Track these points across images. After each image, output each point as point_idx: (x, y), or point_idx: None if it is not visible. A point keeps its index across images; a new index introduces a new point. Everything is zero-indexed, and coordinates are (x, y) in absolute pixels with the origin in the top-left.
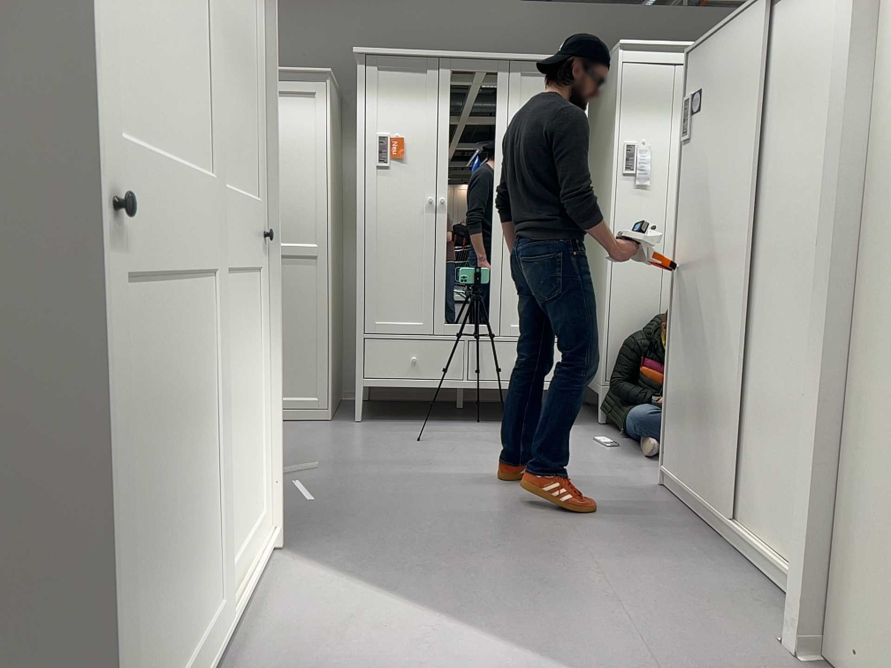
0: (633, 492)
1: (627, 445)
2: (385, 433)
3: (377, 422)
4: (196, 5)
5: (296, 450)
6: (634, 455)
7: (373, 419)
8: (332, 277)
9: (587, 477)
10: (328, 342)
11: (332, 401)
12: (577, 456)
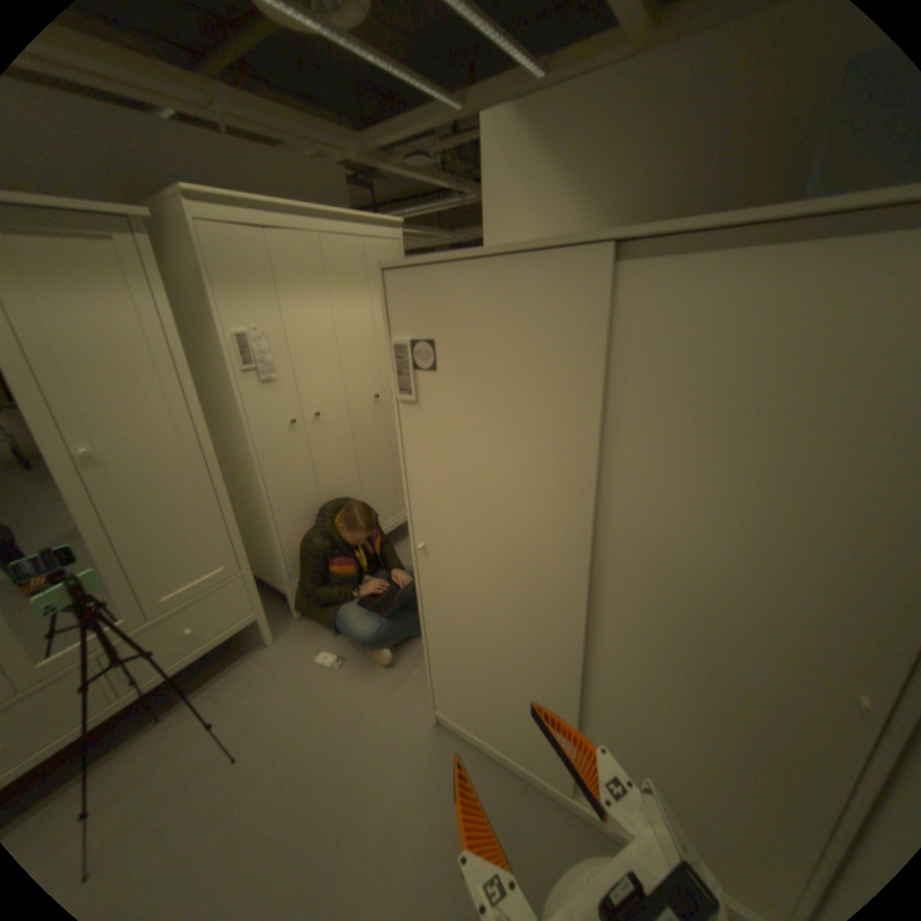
0: (425, 764)
1: (348, 652)
2: None
3: None
4: None
5: None
6: (366, 668)
7: None
8: None
9: (366, 770)
10: None
11: None
12: (322, 720)
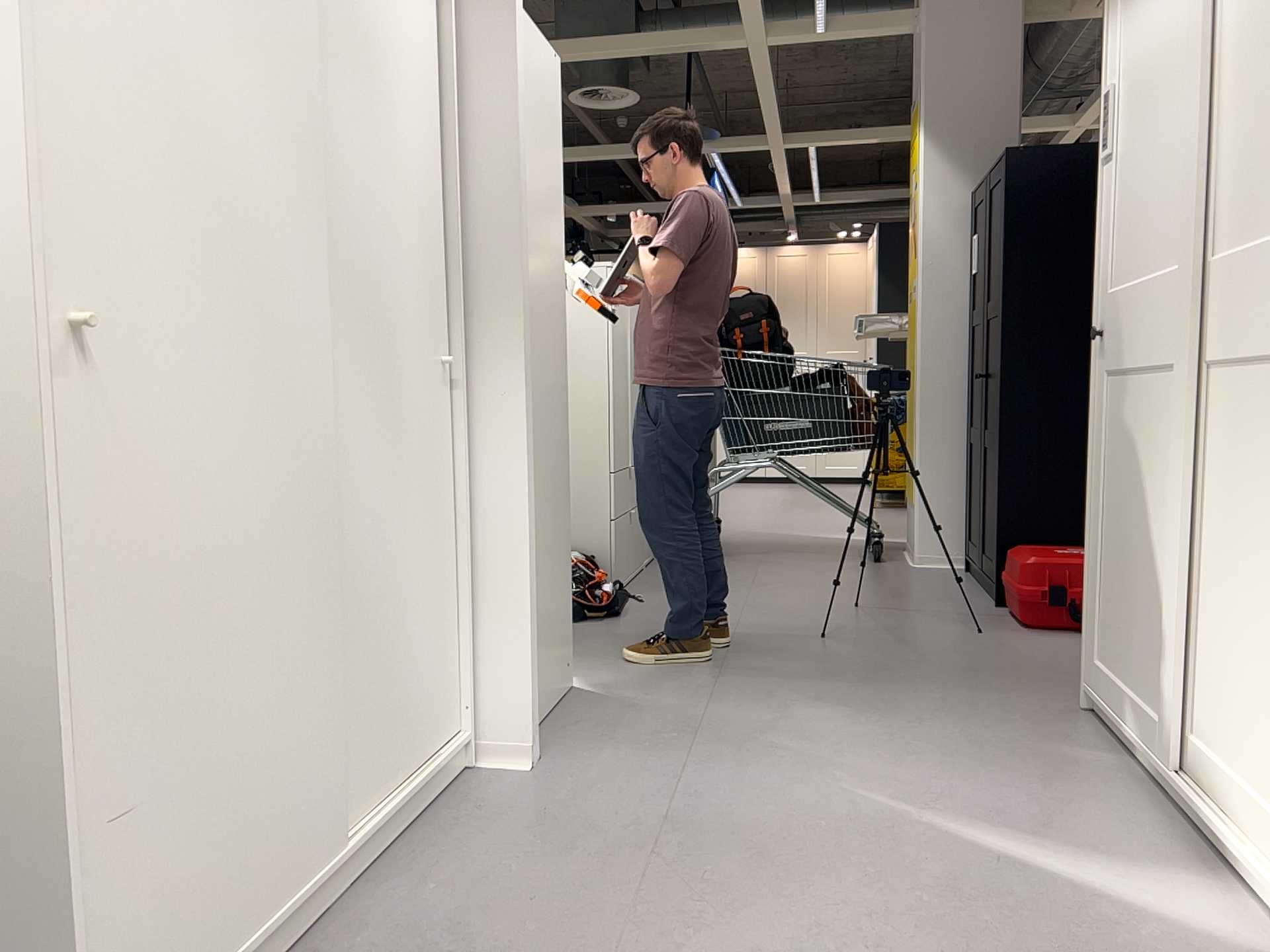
0: None
1: None
2: None
3: None
4: (1175, 108)
5: None
6: None
7: None
8: None
9: None
10: None
11: None
12: None
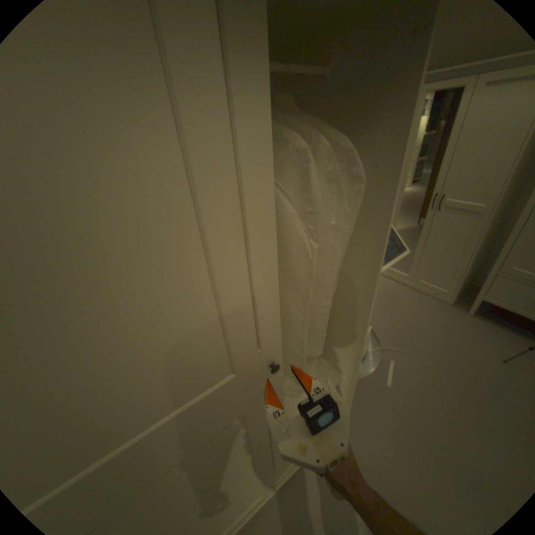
0: None
1: None
2: (482, 338)
3: (485, 321)
4: (193, 275)
5: (412, 328)
6: None
7: (484, 316)
8: (490, 227)
9: None
10: (468, 266)
11: (458, 295)
12: None
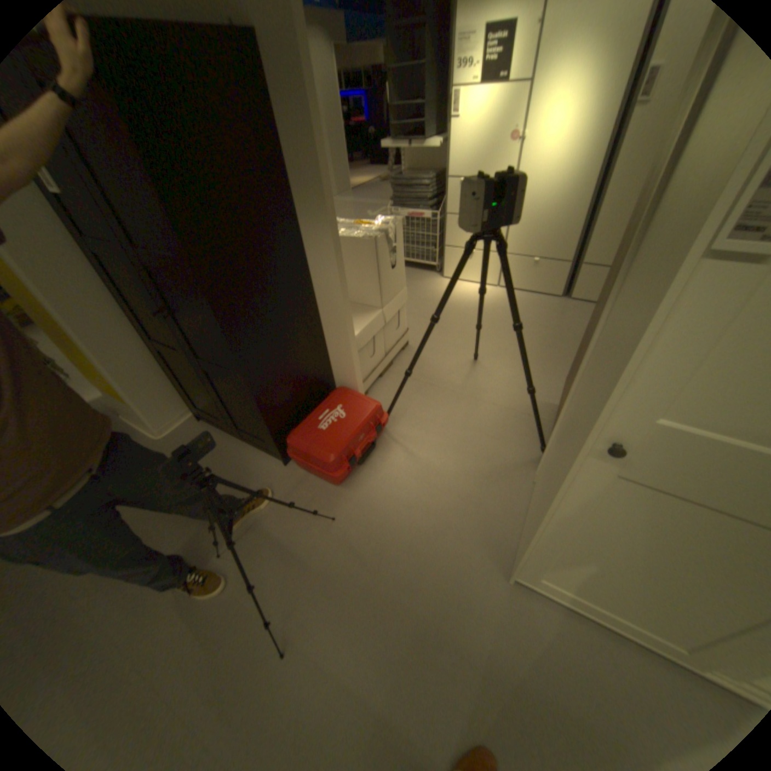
0: None
1: None
2: None
3: None
4: None
5: None
6: None
7: None
8: None
9: None
10: None
11: None
12: None
